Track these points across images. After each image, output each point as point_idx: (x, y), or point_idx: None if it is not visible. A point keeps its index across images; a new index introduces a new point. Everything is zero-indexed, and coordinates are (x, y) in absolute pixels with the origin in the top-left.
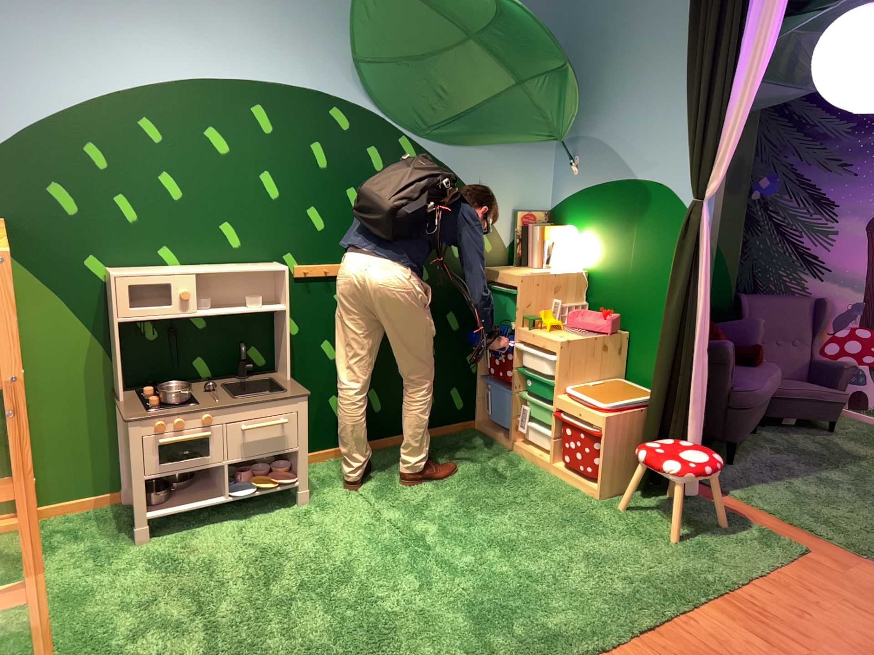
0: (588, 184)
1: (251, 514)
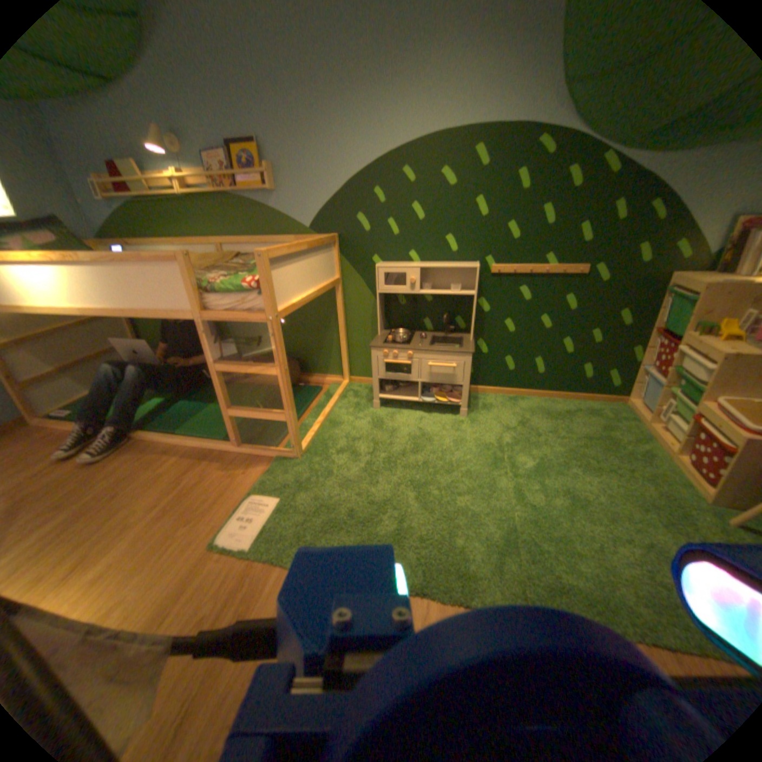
0: None
1: (428, 411)
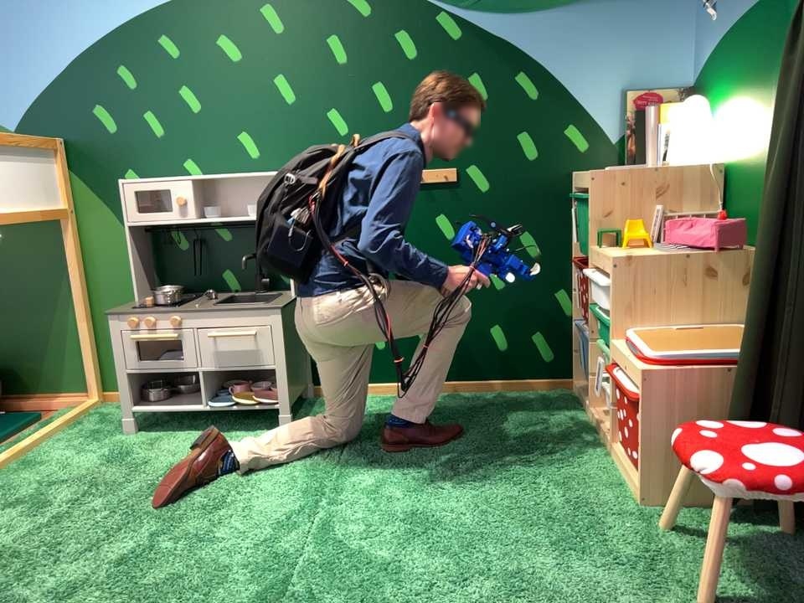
0: (729, 21)
1: (227, 433)
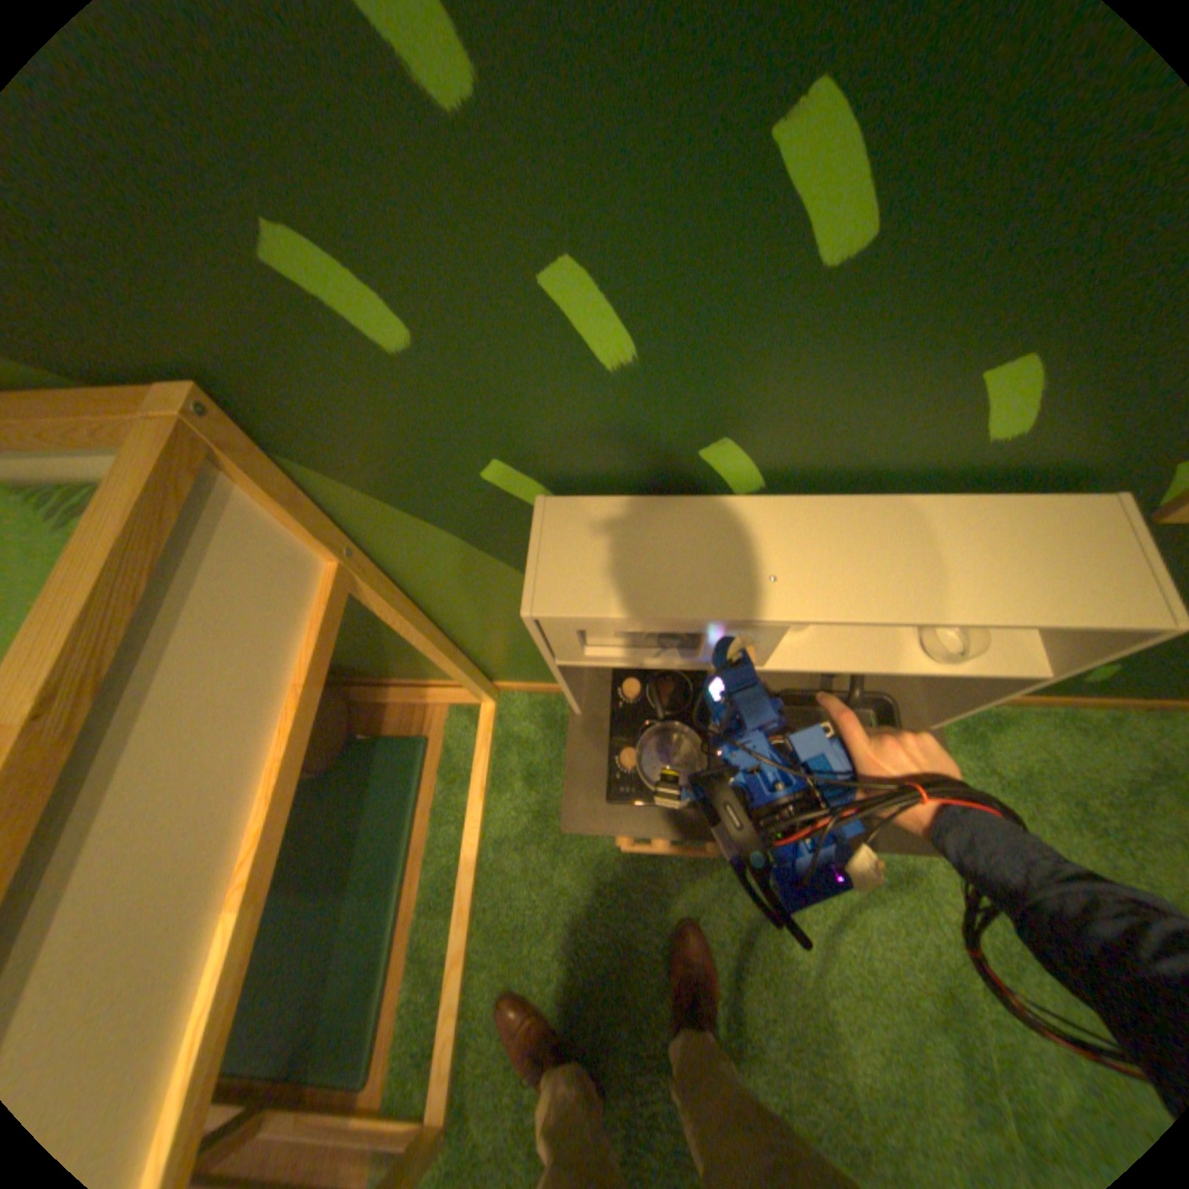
0: None
1: None
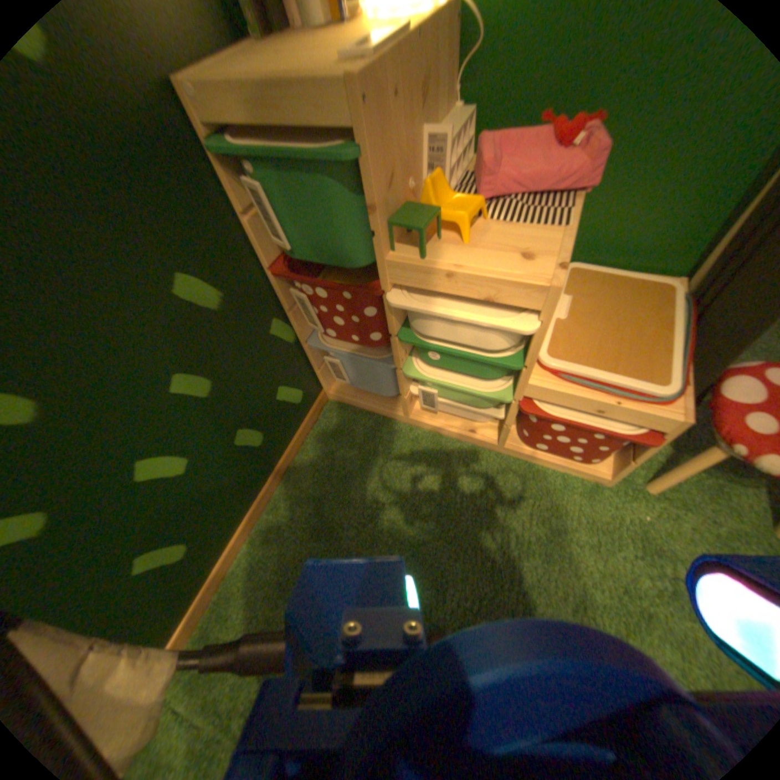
0: None
1: None
